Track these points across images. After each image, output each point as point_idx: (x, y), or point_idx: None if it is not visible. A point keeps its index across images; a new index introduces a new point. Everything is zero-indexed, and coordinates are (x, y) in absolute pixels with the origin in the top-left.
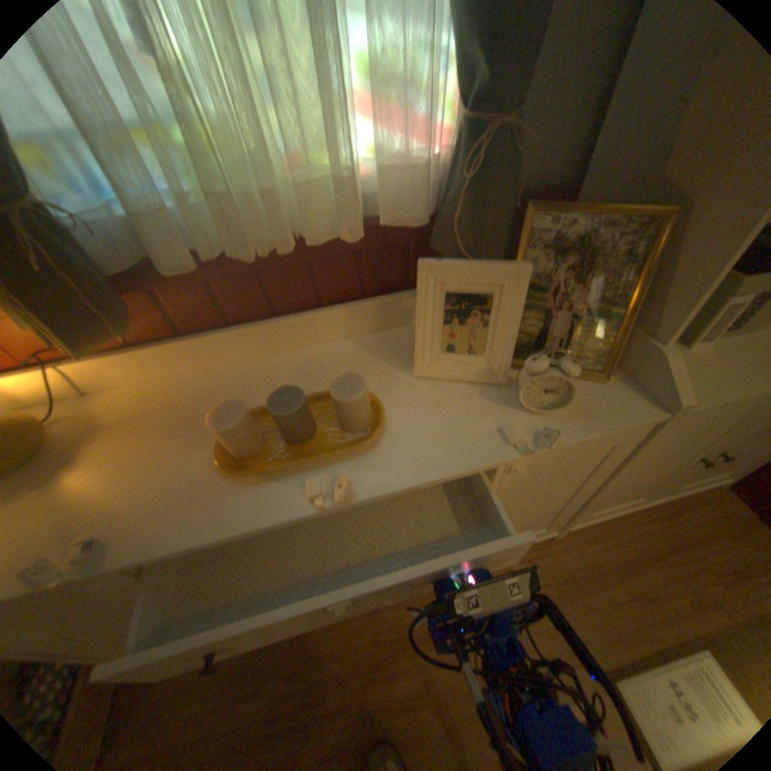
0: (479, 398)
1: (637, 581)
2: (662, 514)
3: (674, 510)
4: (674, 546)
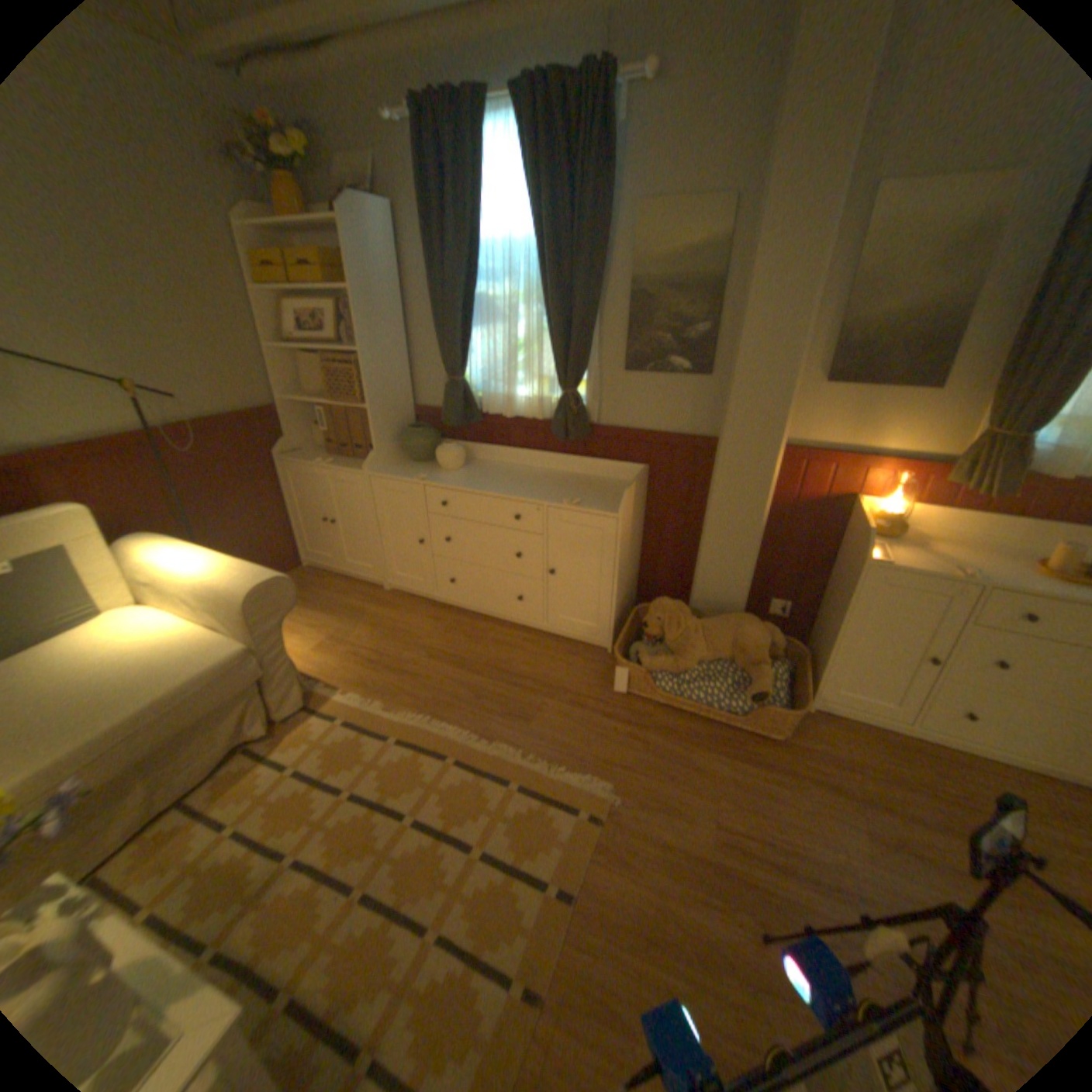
0: None
1: None
2: None
3: None
4: None
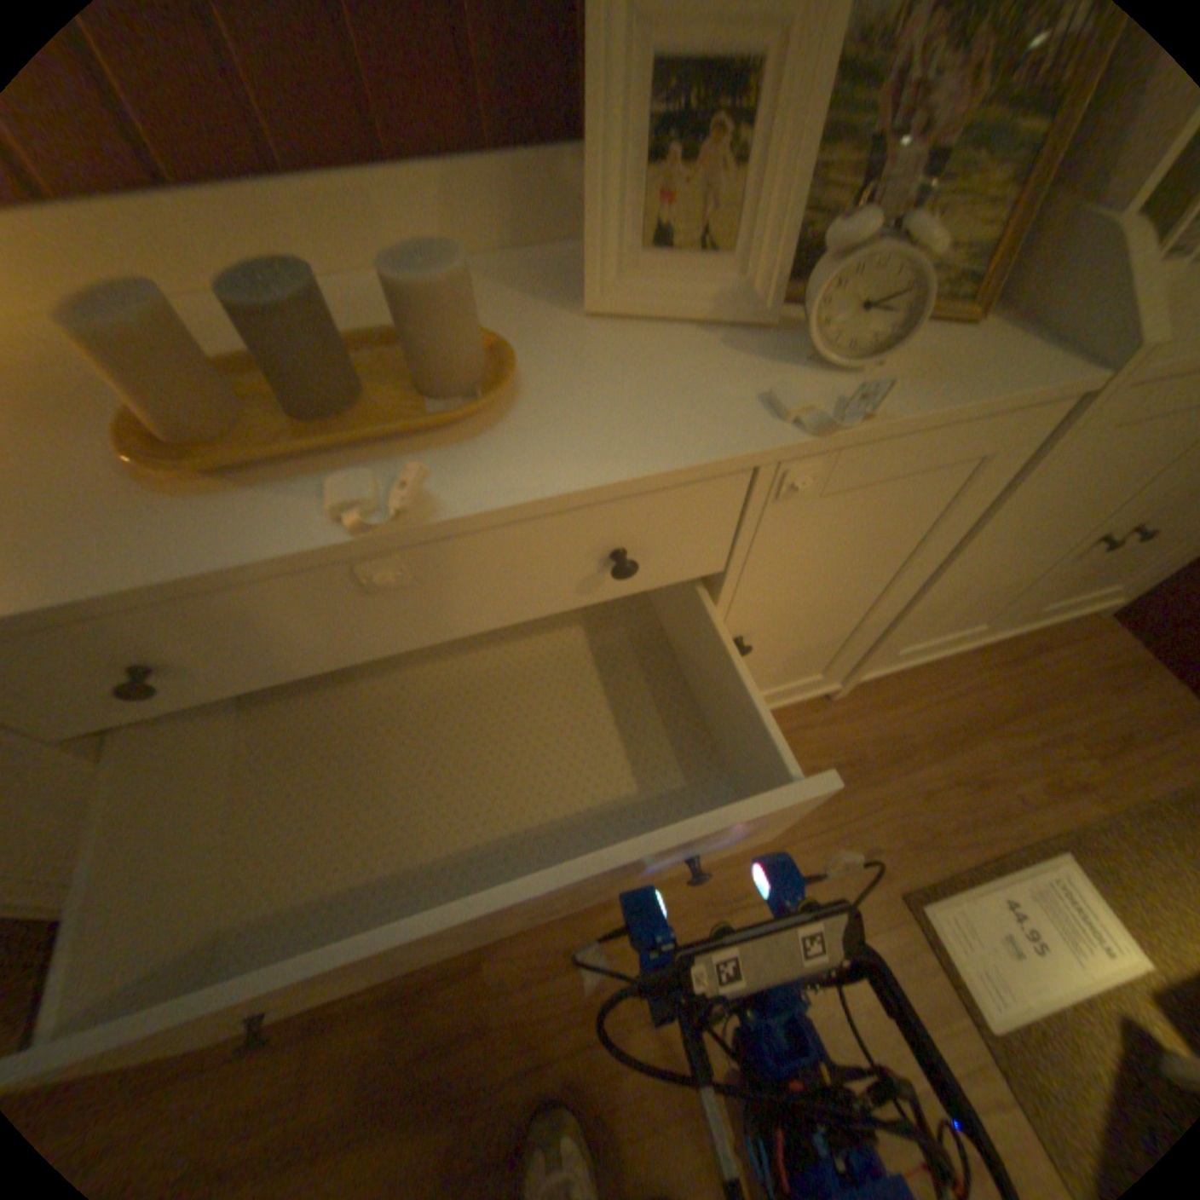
0: (720, 353)
1: (963, 758)
2: (1008, 657)
3: (1026, 651)
4: (1024, 704)
